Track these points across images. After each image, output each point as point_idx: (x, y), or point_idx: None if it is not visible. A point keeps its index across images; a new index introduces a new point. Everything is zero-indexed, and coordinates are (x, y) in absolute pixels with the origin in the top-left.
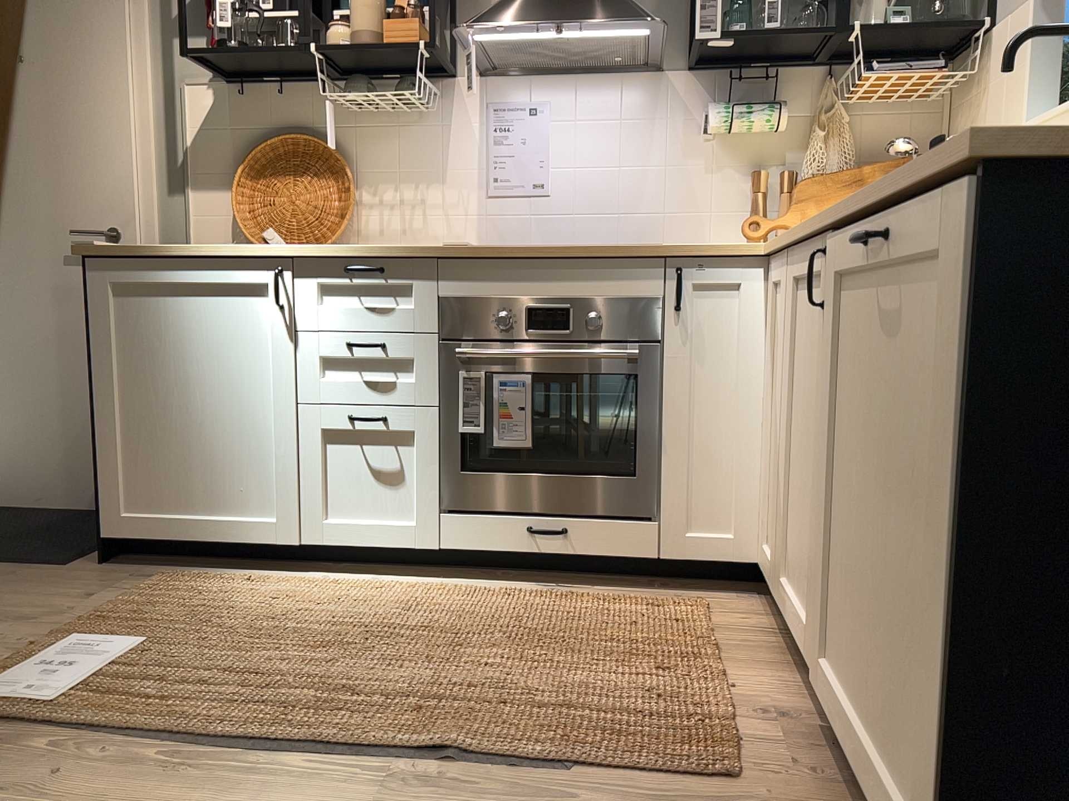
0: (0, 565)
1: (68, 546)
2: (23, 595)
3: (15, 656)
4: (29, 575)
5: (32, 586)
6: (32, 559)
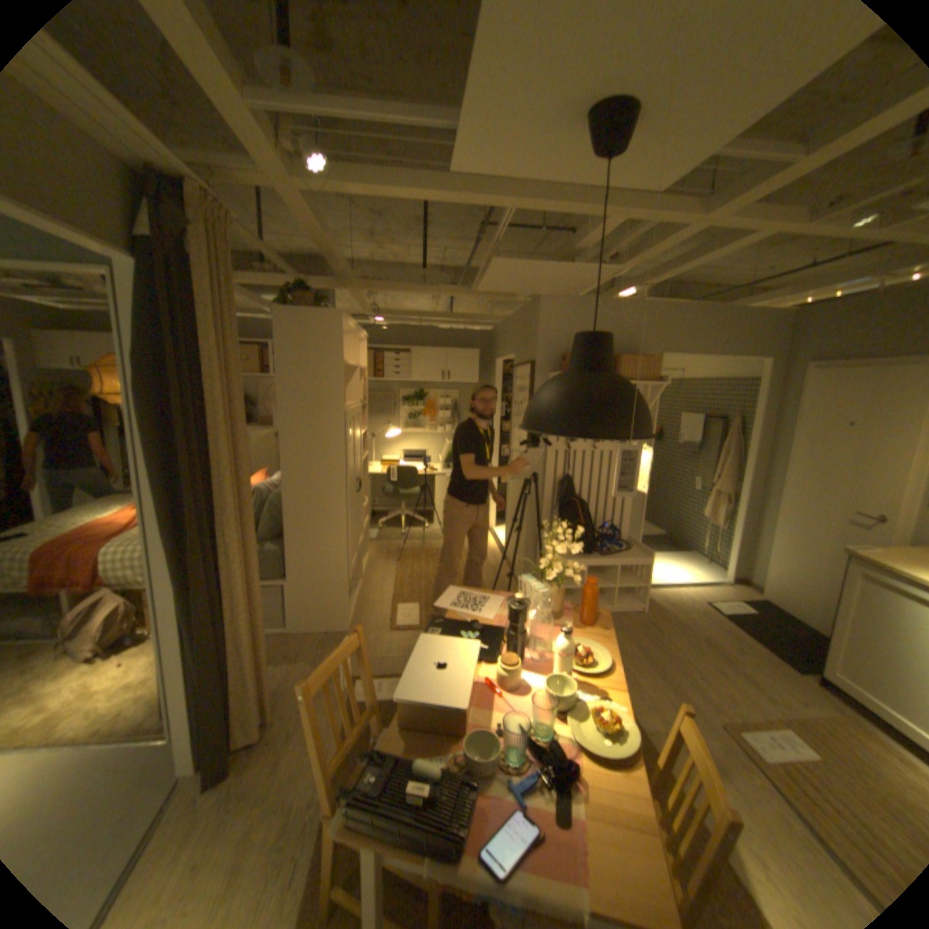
0: (774, 657)
1: (808, 662)
2: (778, 684)
3: (764, 721)
4: (785, 671)
5: (784, 680)
6: (789, 662)
